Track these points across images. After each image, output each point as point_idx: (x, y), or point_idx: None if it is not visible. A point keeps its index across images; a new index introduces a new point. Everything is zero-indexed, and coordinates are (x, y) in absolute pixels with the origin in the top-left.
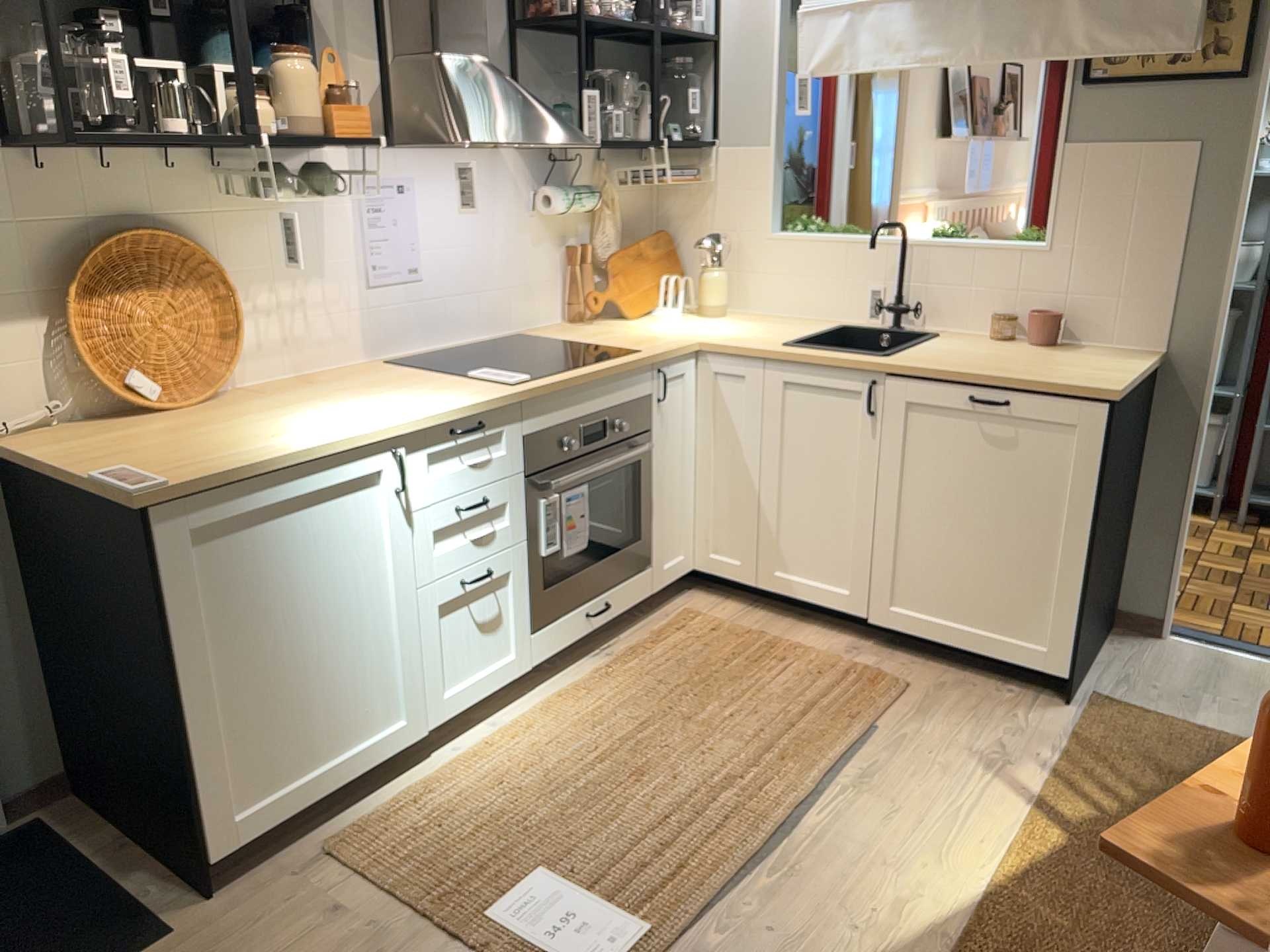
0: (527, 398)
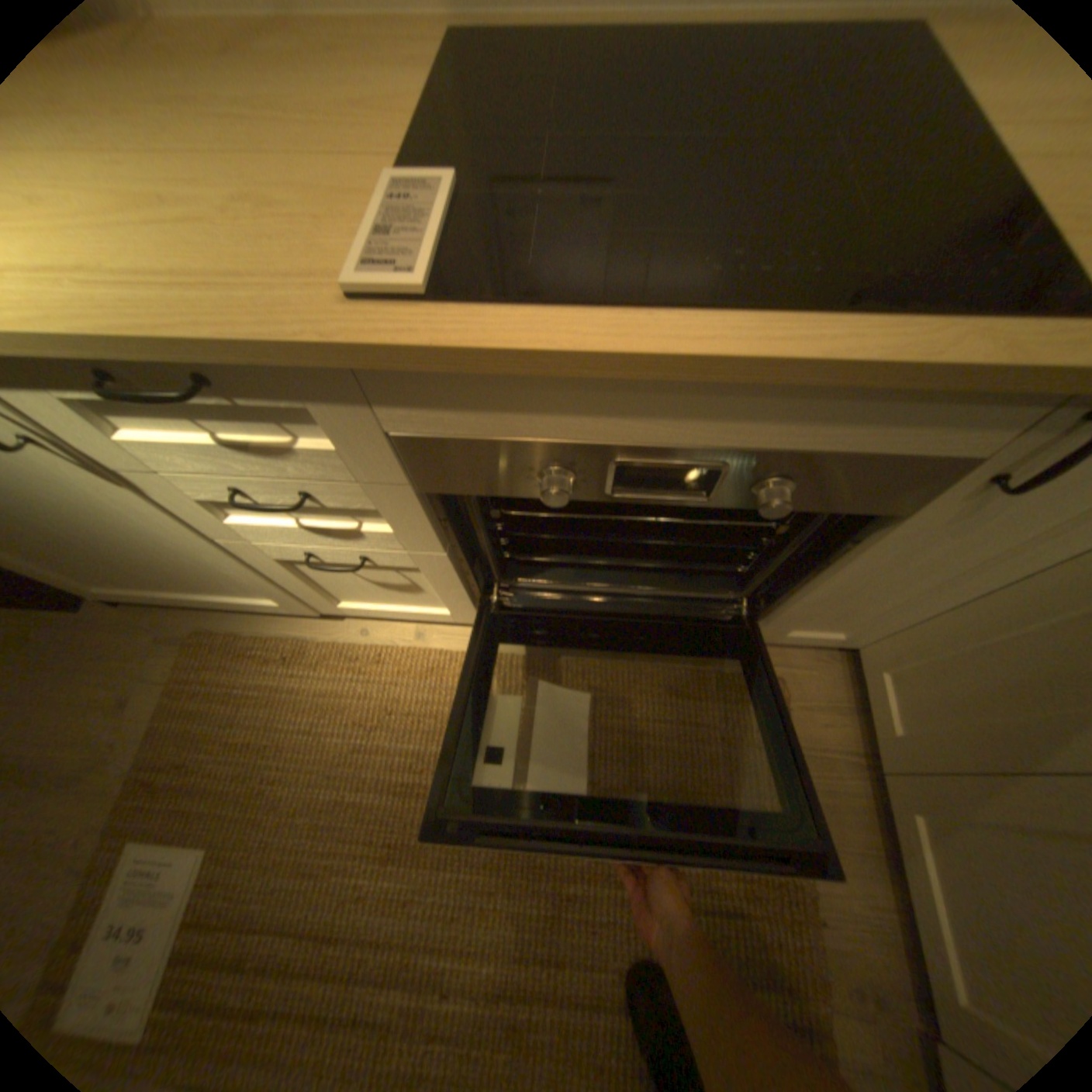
0: (357, 361)
